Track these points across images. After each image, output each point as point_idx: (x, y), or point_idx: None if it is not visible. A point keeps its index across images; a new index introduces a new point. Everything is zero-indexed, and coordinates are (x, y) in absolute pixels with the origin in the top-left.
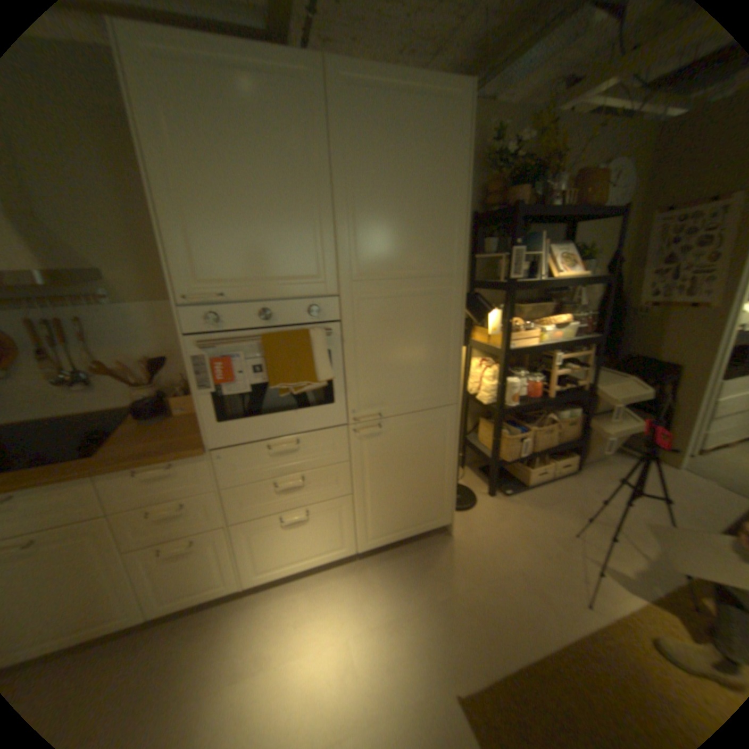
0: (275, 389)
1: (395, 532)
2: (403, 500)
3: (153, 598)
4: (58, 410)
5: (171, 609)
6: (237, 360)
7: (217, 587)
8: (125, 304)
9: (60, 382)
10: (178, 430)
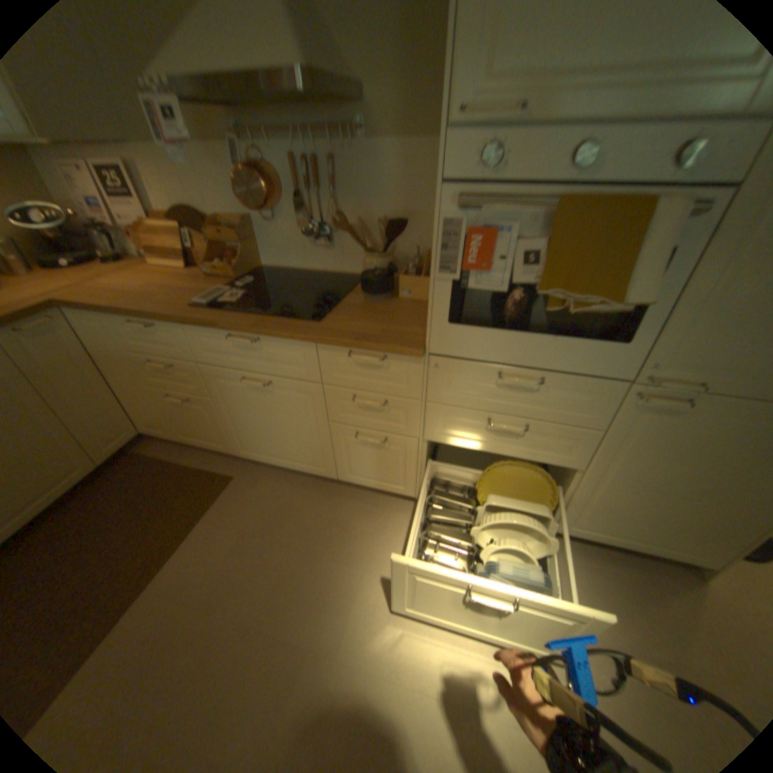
0: (545, 293)
1: (619, 535)
2: (658, 510)
3: (345, 464)
4: (302, 259)
5: (356, 479)
6: (504, 234)
7: (397, 483)
8: (377, 134)
9: (307, 229)
10: (399, 313)
